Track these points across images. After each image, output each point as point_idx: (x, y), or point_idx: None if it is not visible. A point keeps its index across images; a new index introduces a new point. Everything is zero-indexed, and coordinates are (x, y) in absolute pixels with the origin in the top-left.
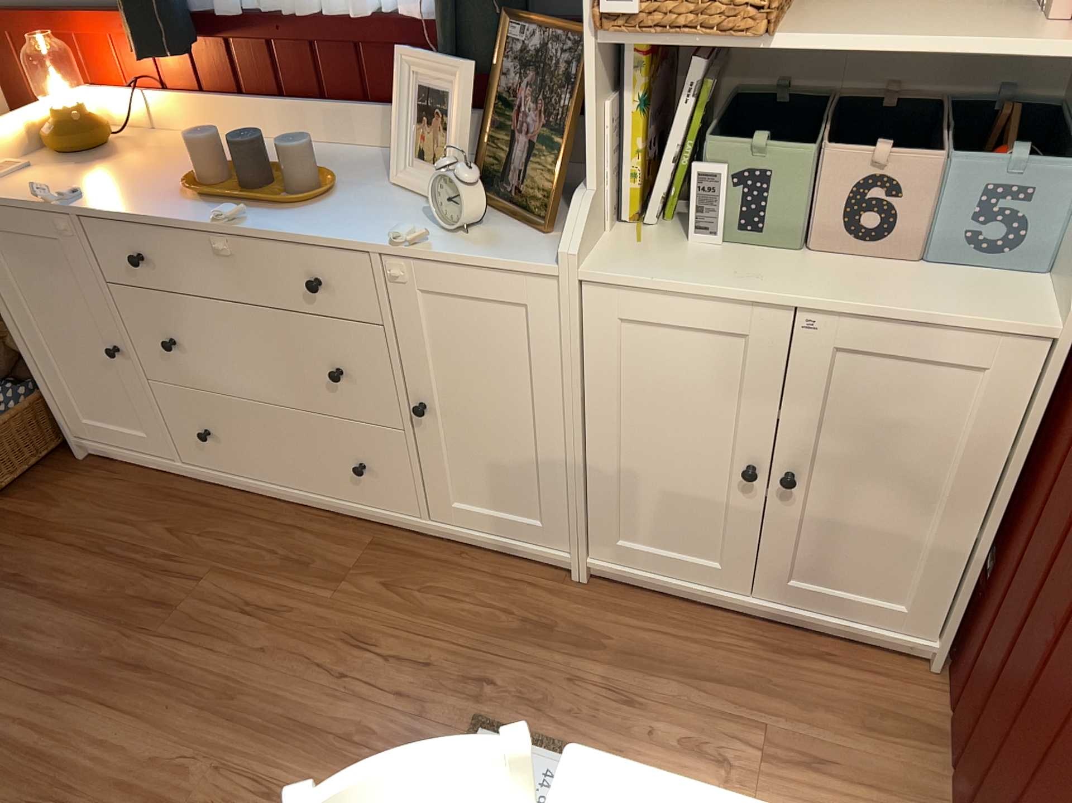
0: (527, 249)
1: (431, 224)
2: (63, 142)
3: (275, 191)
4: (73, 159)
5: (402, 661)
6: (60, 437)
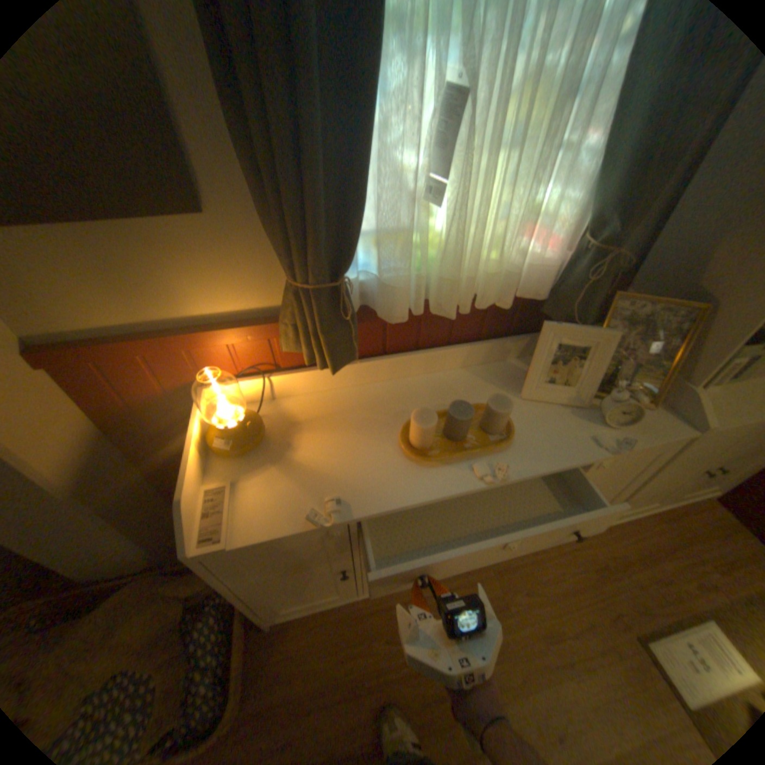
0: (664, 424)
1: (593, 424)
2: (234, 449)
3: (470, 433)
4: (241, 457)
5: (584, 638)
6: (240, 634)
